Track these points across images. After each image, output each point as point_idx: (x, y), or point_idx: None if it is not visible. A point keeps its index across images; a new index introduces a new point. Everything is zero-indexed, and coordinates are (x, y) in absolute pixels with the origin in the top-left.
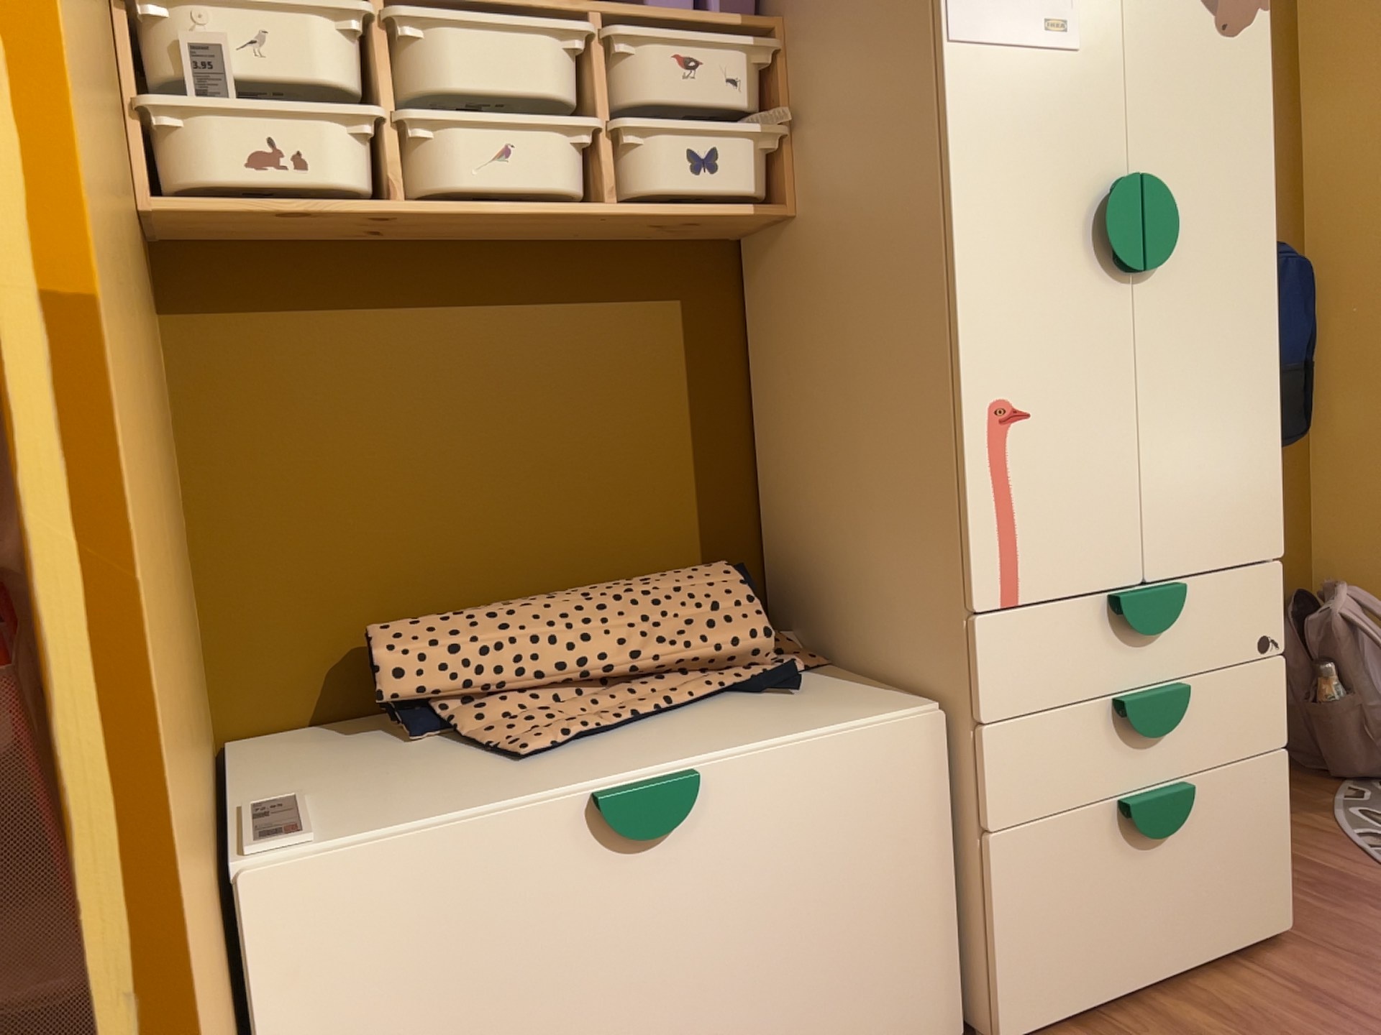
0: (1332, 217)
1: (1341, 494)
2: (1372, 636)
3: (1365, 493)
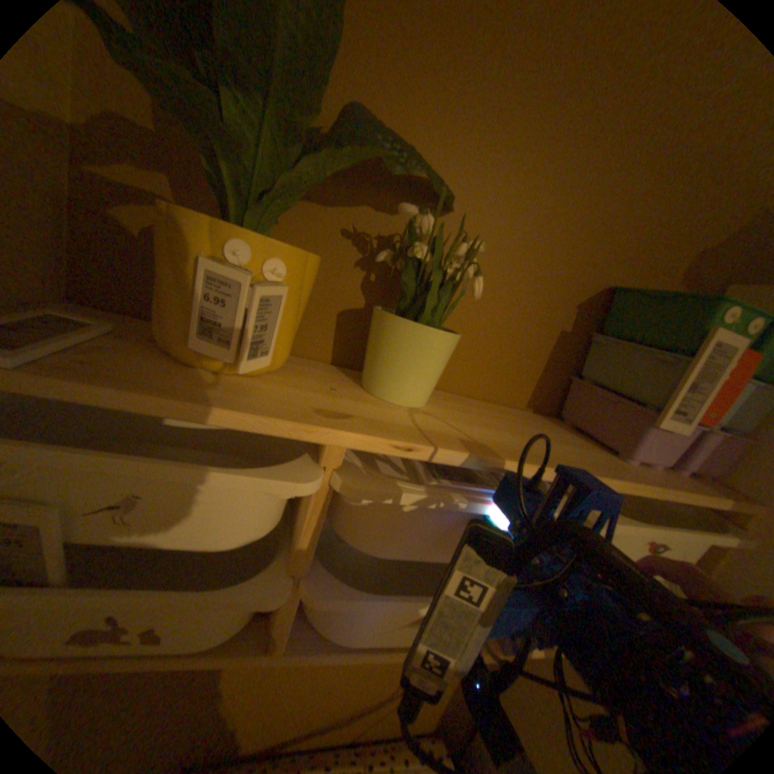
0: None
1: None
2: None
3: None
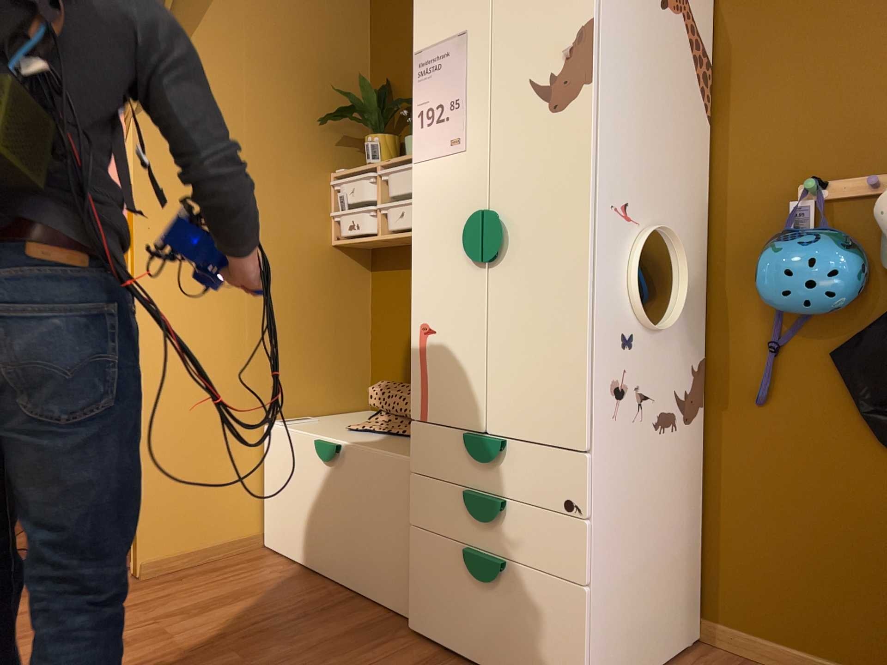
0: None
1: None
2: None
3: None
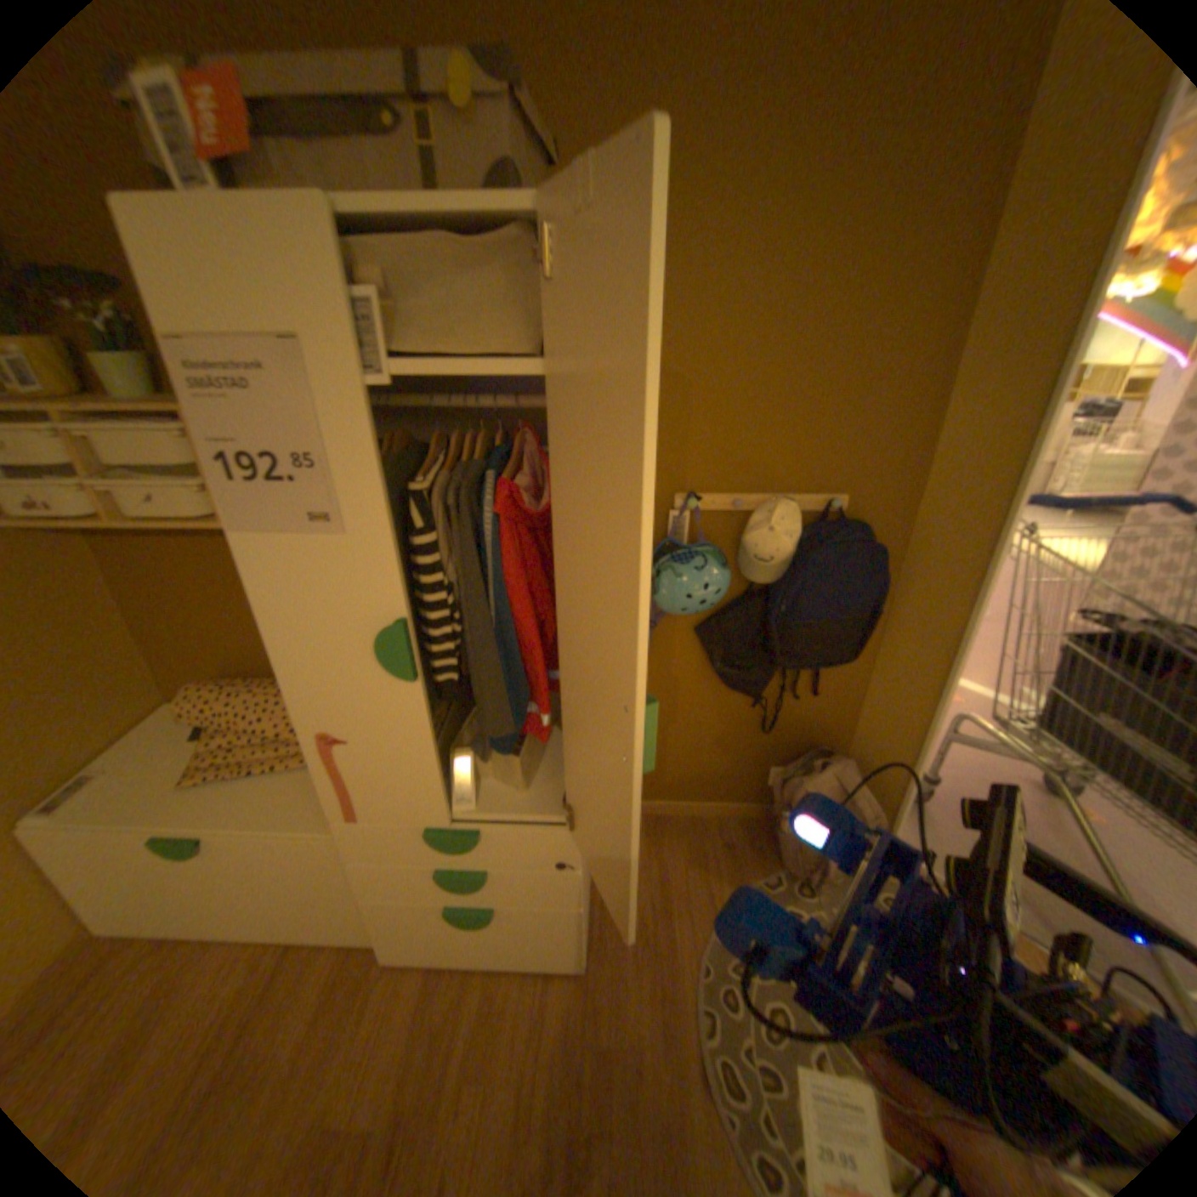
0: (945, 506)
1: (886, 704)
2: (879, 793)
3: (903, 711)
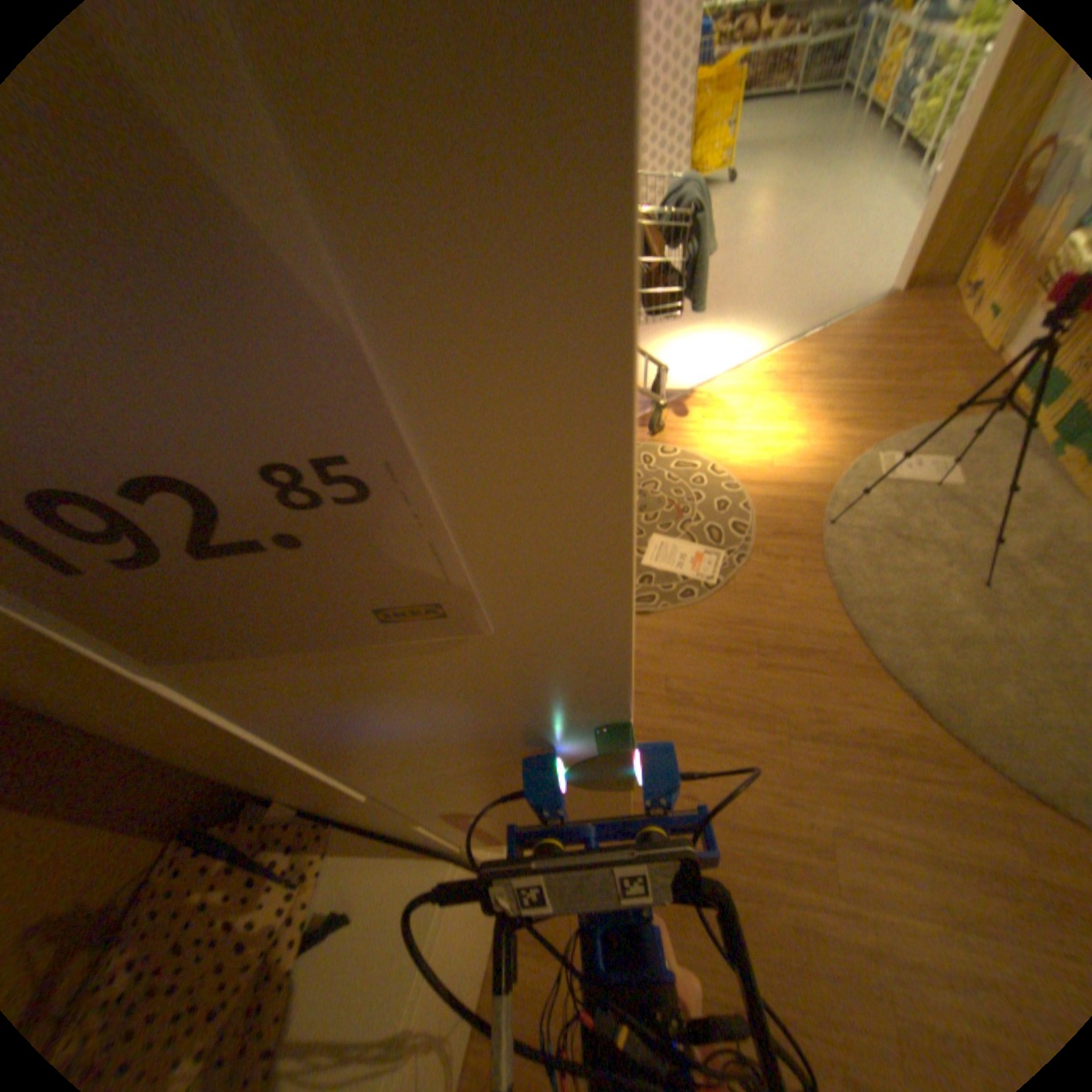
0: None
1: None
2: None
3: None
